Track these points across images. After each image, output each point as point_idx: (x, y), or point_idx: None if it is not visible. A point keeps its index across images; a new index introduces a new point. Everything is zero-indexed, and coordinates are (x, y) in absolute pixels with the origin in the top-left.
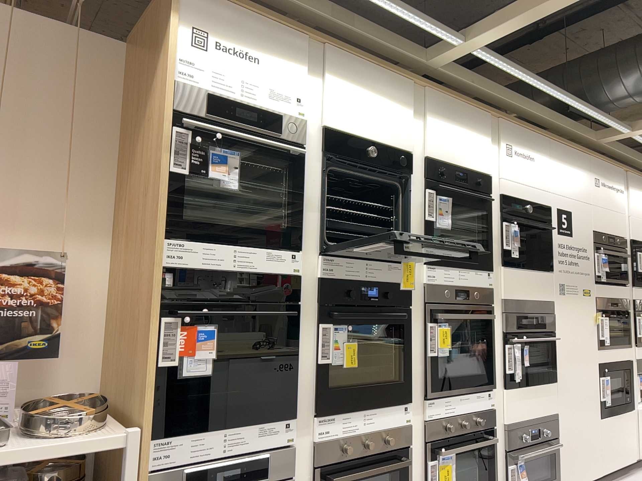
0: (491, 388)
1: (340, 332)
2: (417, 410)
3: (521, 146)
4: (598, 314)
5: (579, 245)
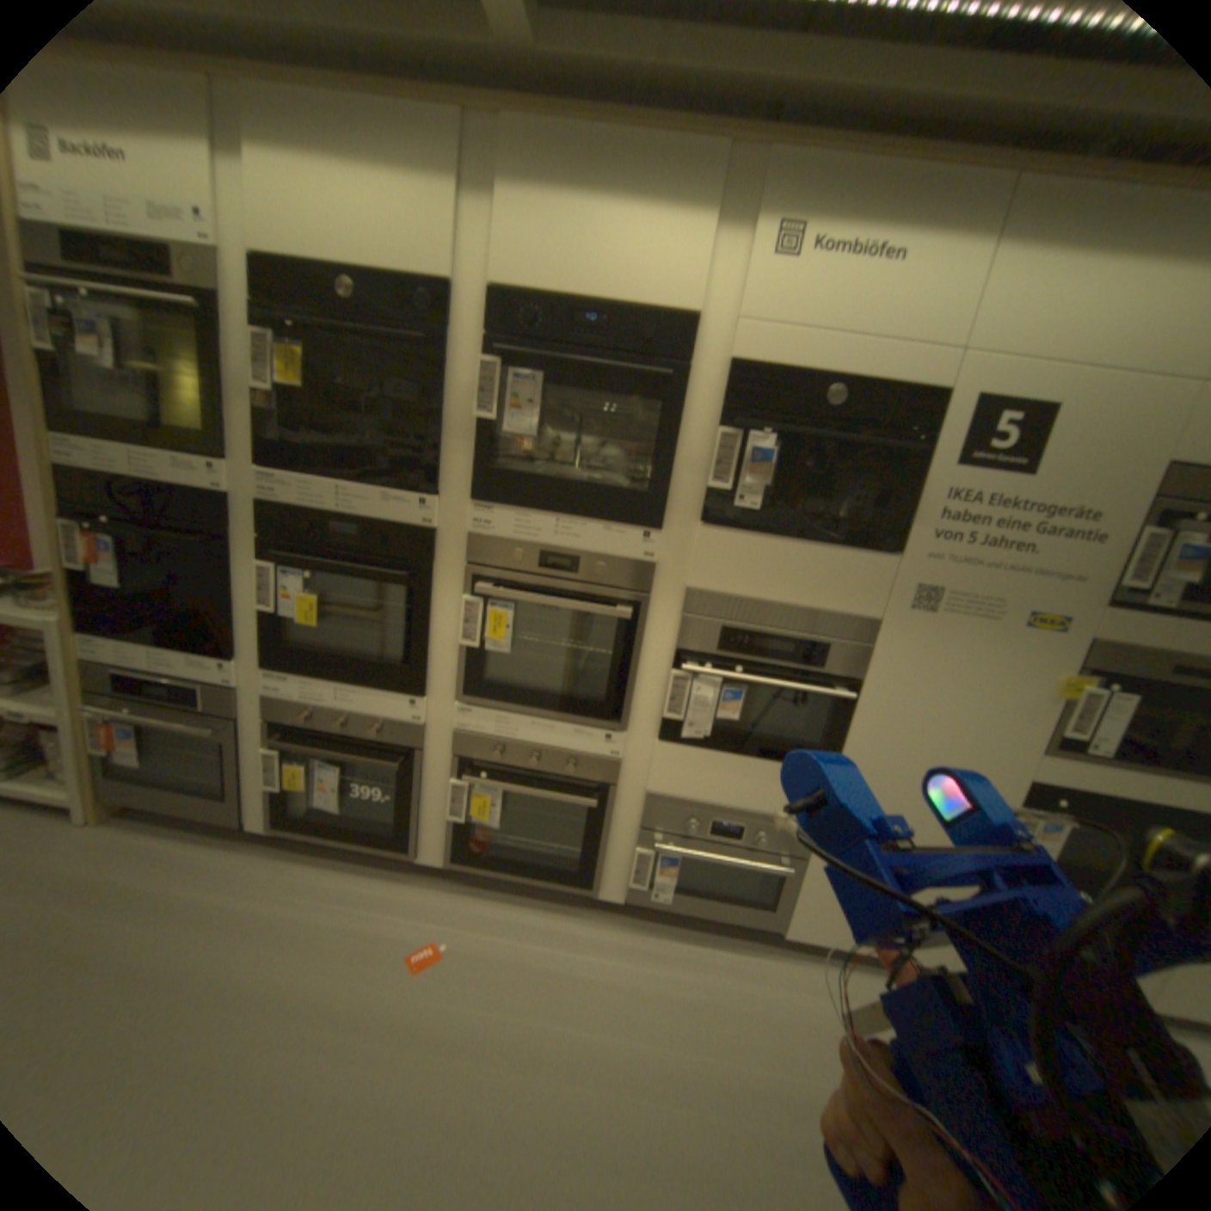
0: (615, 730)
1: (290, 577)
2: (443, 711)
3: (858, 216)
4: (1095, 682)
5: (1071, 500)
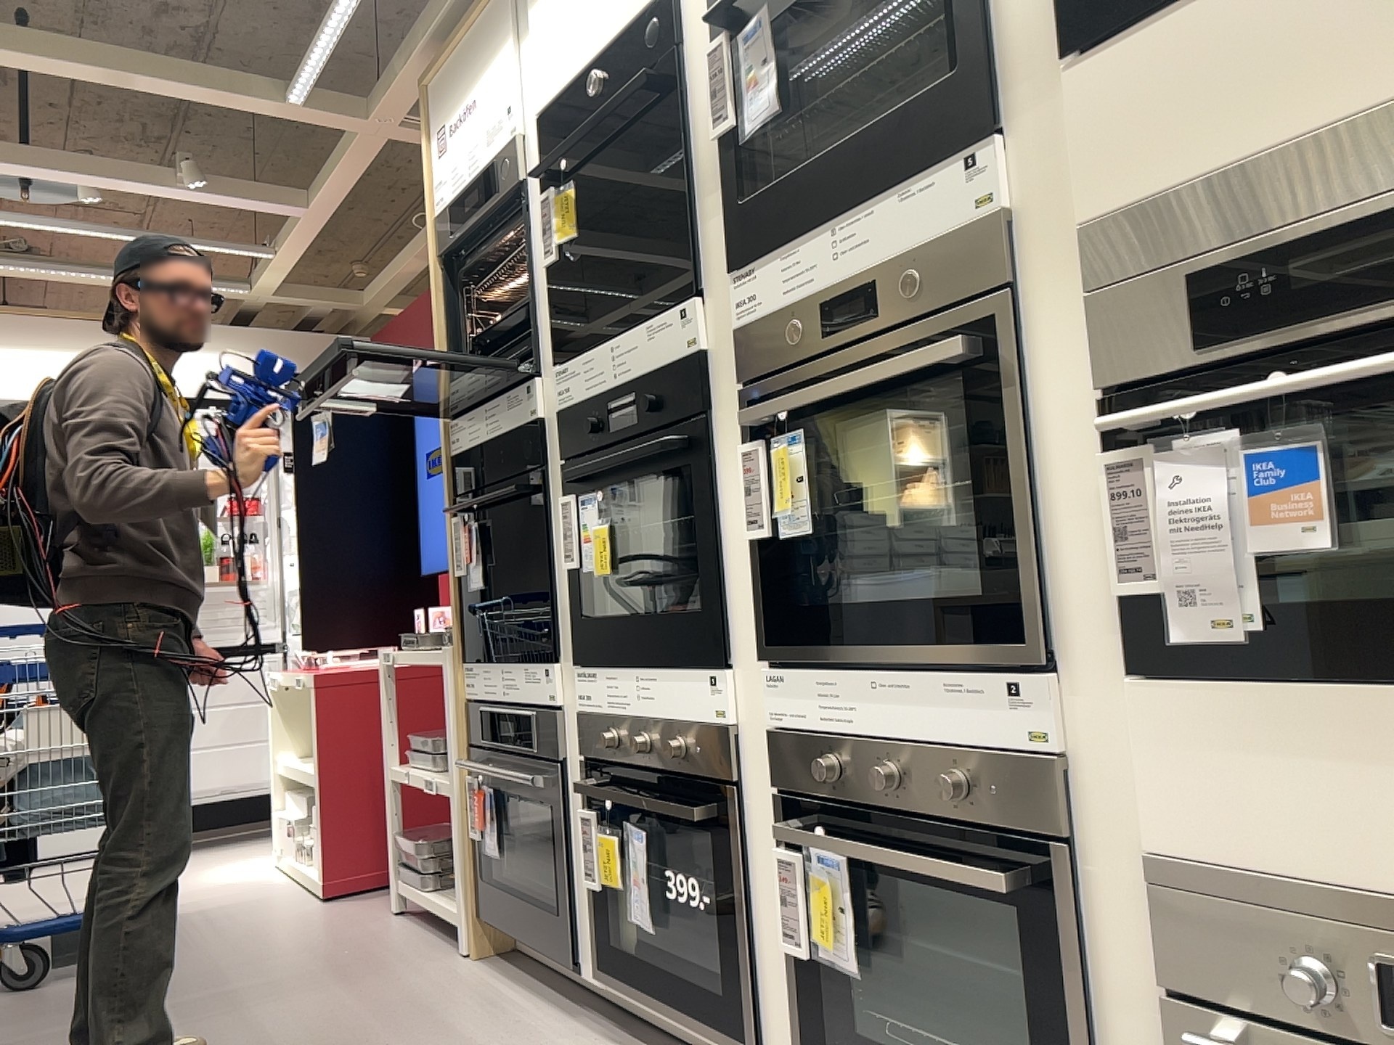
0: (1023, 664)
1: (585, 505)
2: (756, 694)
3: None
4: None
5: None
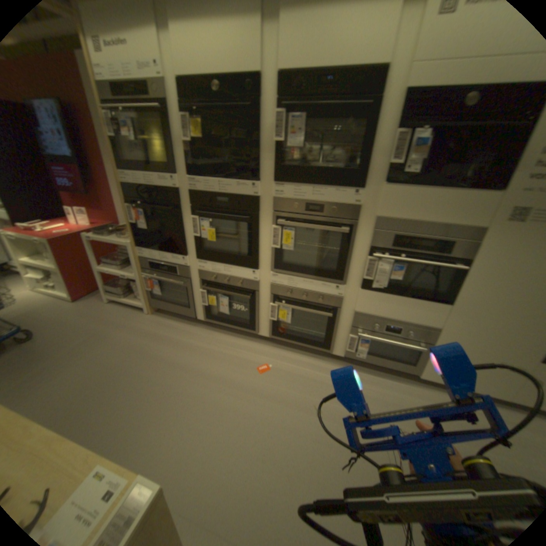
0: (340, 284)
1: (203, 222)
2: (265, 276)
3: None
4: None
5: None
